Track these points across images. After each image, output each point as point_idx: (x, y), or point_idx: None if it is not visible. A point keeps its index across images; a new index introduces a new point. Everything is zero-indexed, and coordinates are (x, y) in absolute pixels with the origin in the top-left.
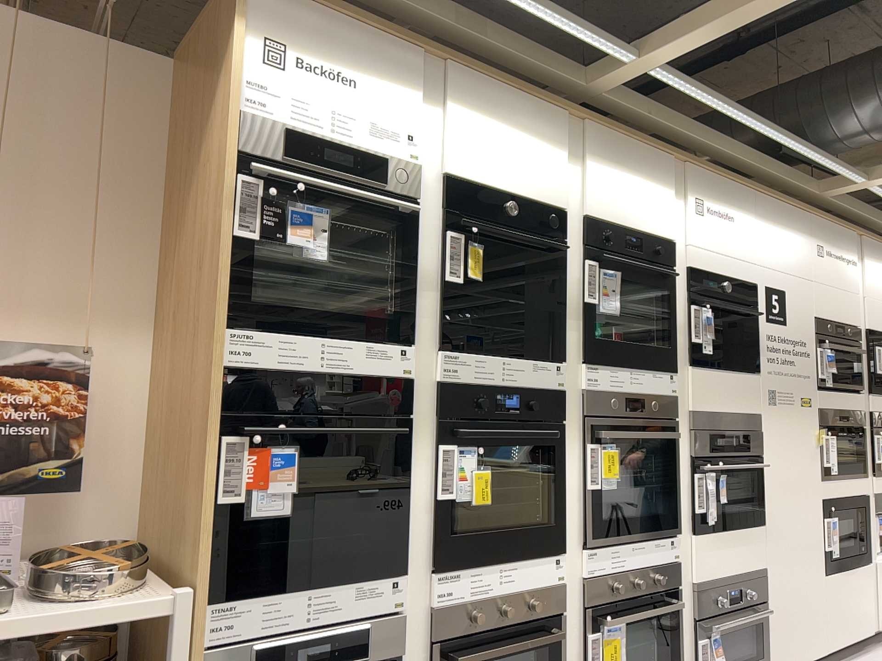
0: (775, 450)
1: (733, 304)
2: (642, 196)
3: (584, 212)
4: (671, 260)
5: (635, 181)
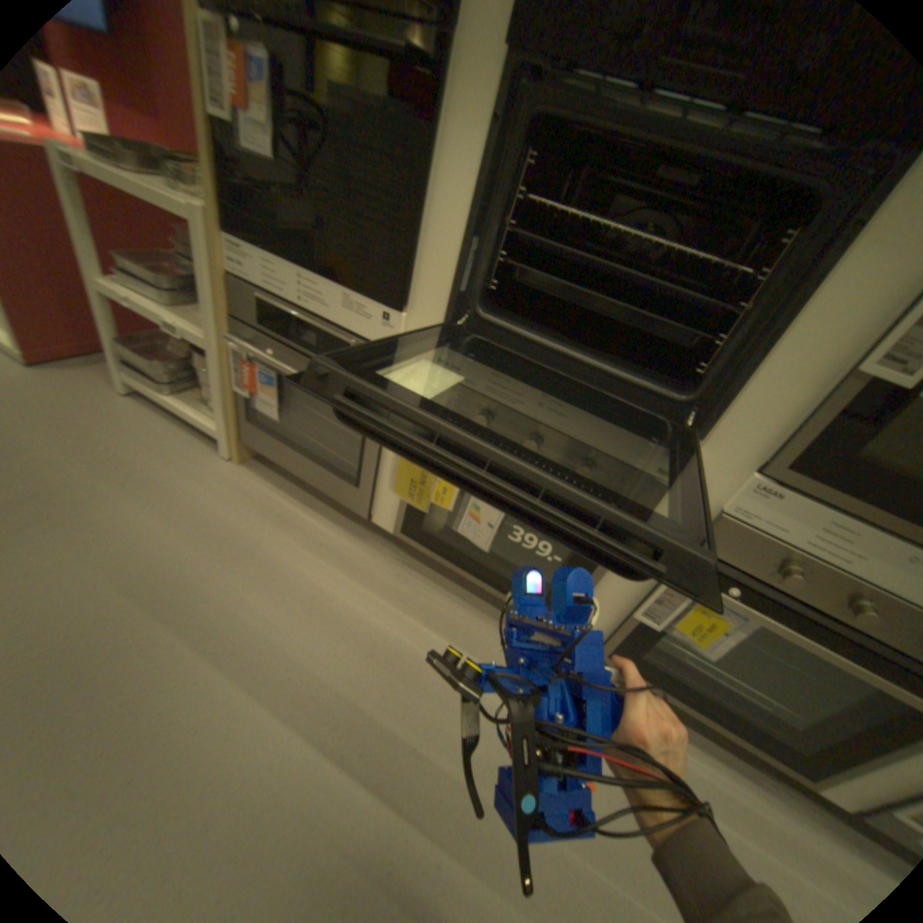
0: None
1: None
2: None
3: None
4: None
5: None
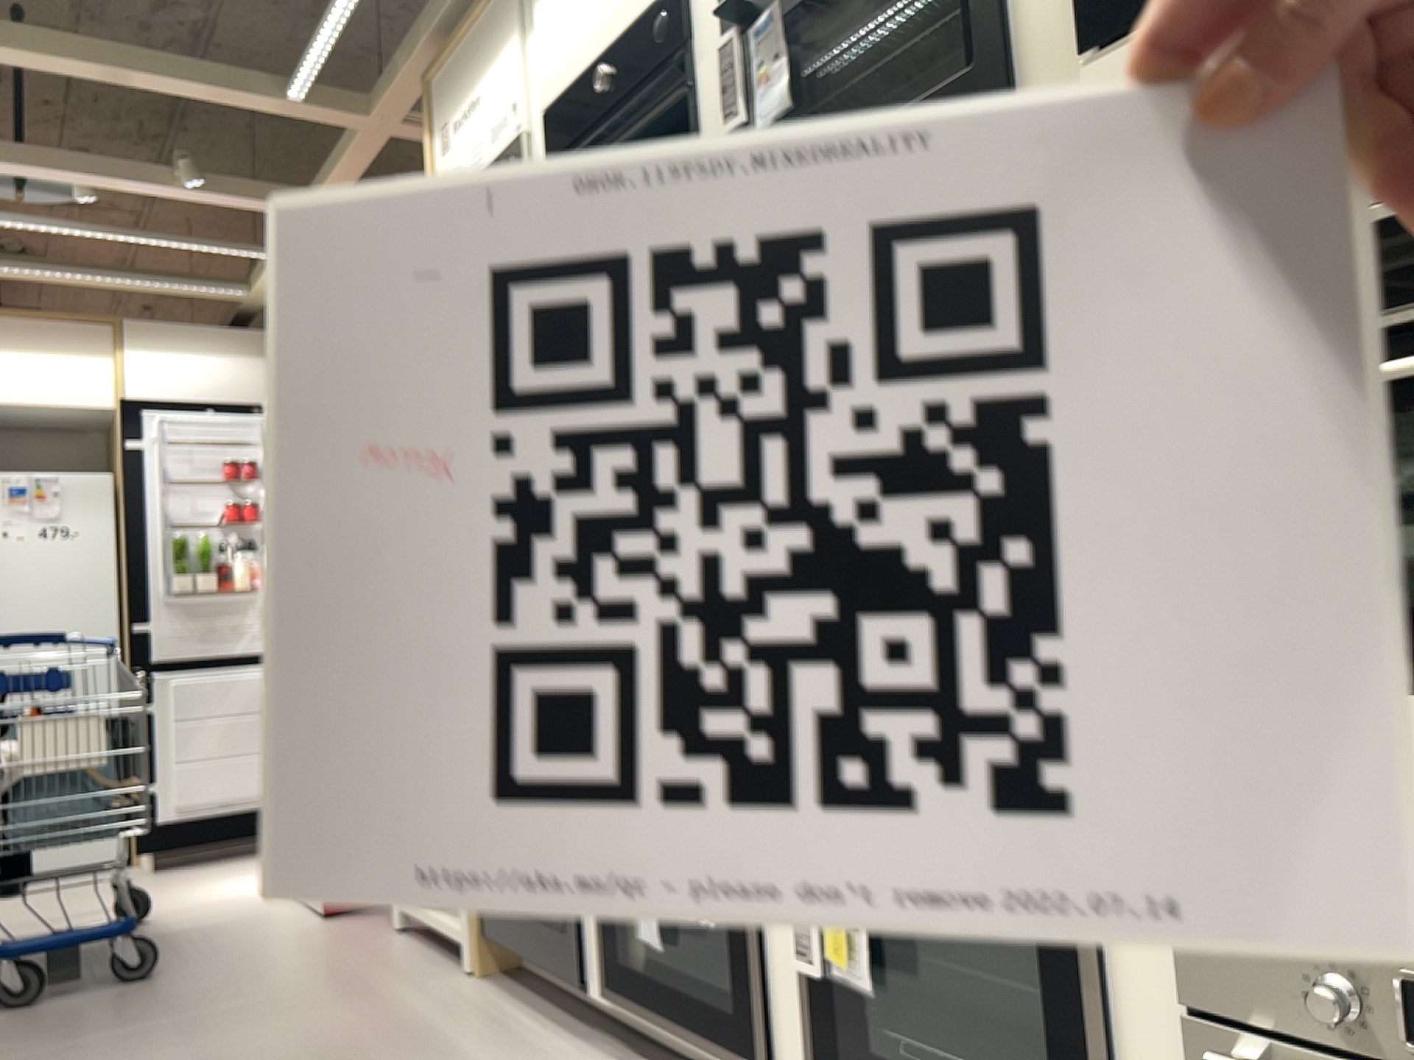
0: None
1: None
2: None
3: None
4: None
5: None
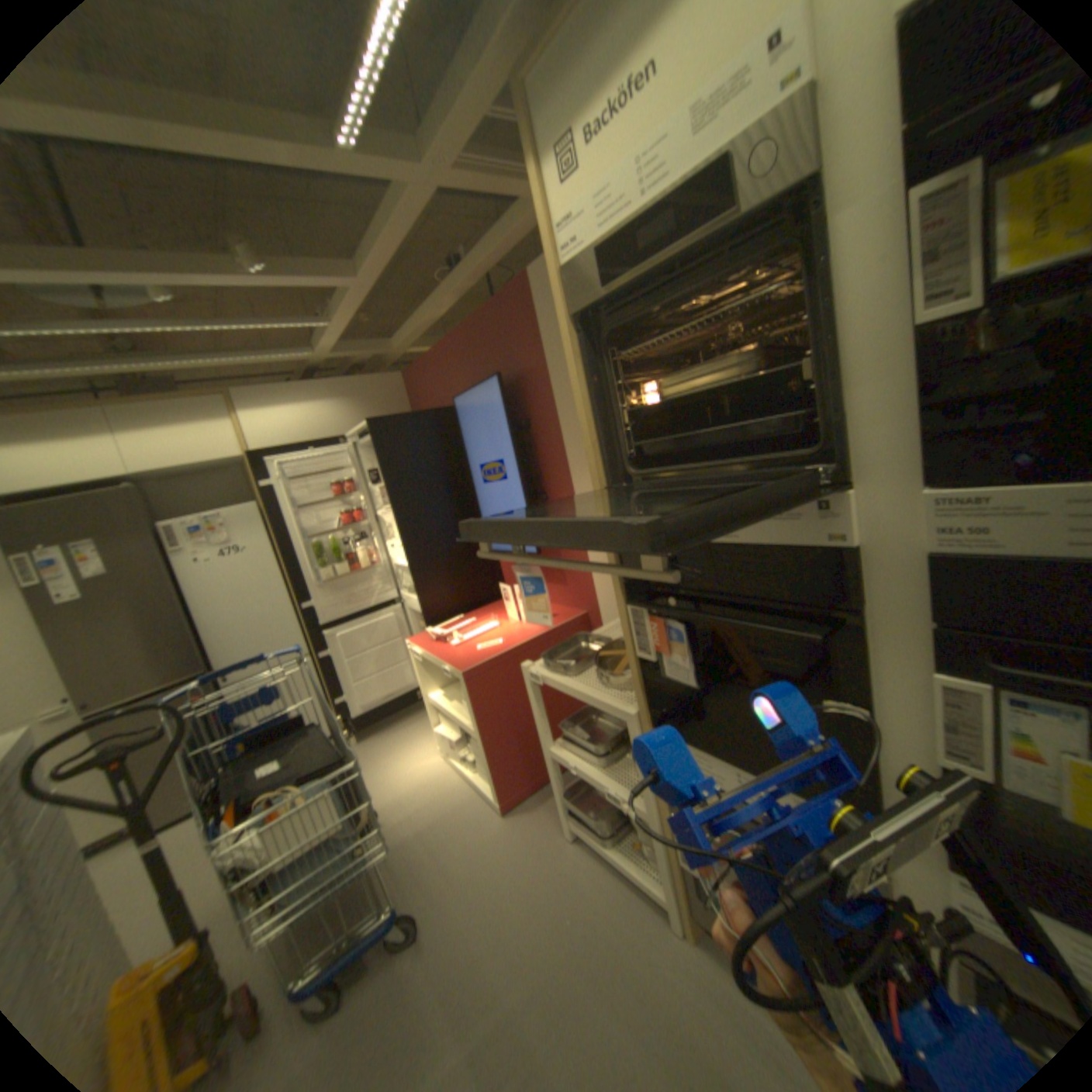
0: None
1: None
2: None
3: None
4: None
5: None
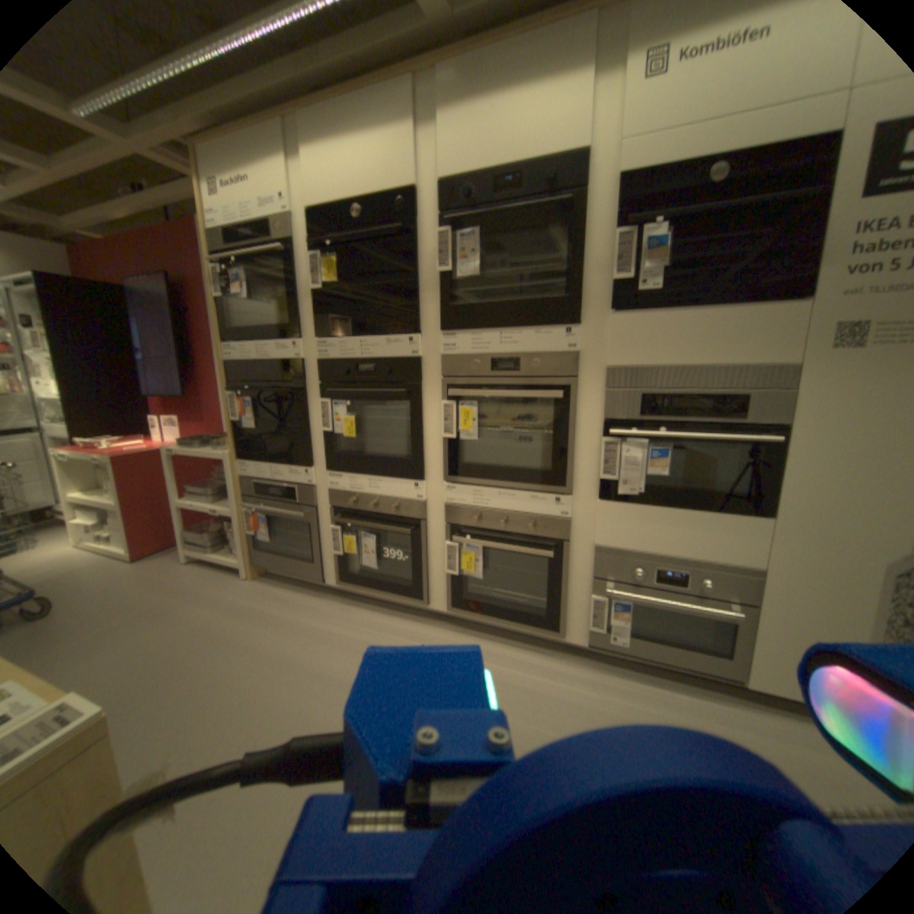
0: (841, 418)
1: (728, 196)
2: (525, 108)
3: (437, 176)
4: (583, 175)
5: (511, 96)
